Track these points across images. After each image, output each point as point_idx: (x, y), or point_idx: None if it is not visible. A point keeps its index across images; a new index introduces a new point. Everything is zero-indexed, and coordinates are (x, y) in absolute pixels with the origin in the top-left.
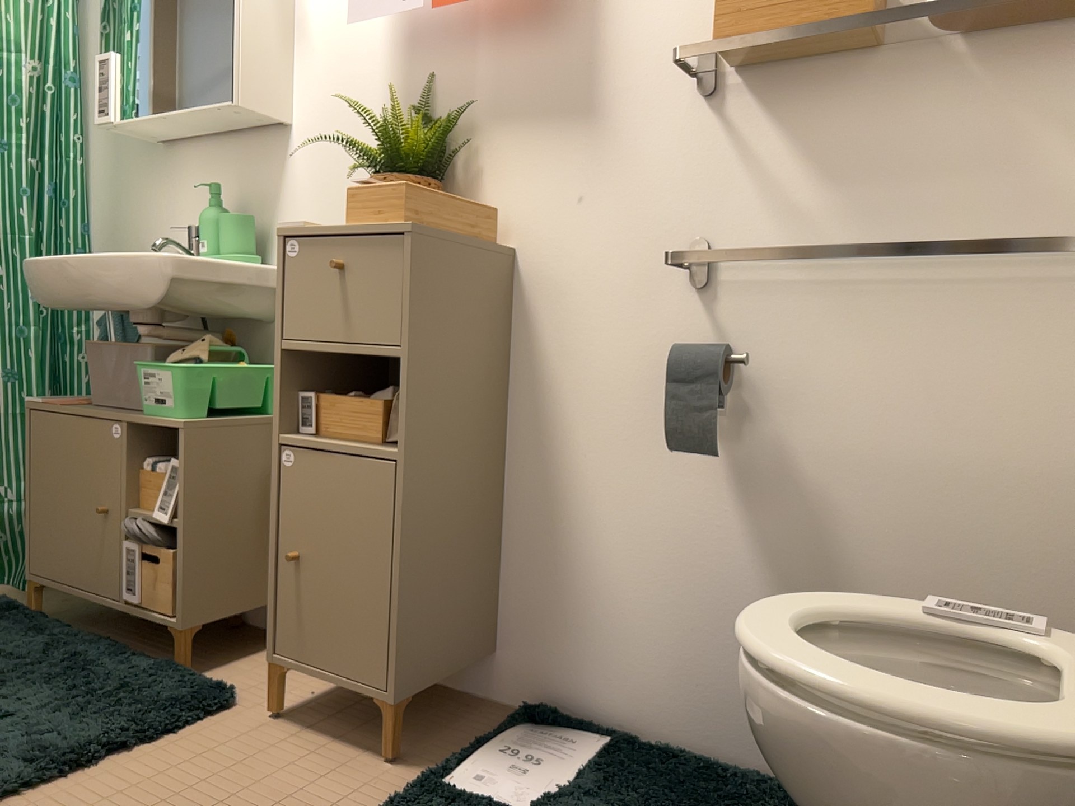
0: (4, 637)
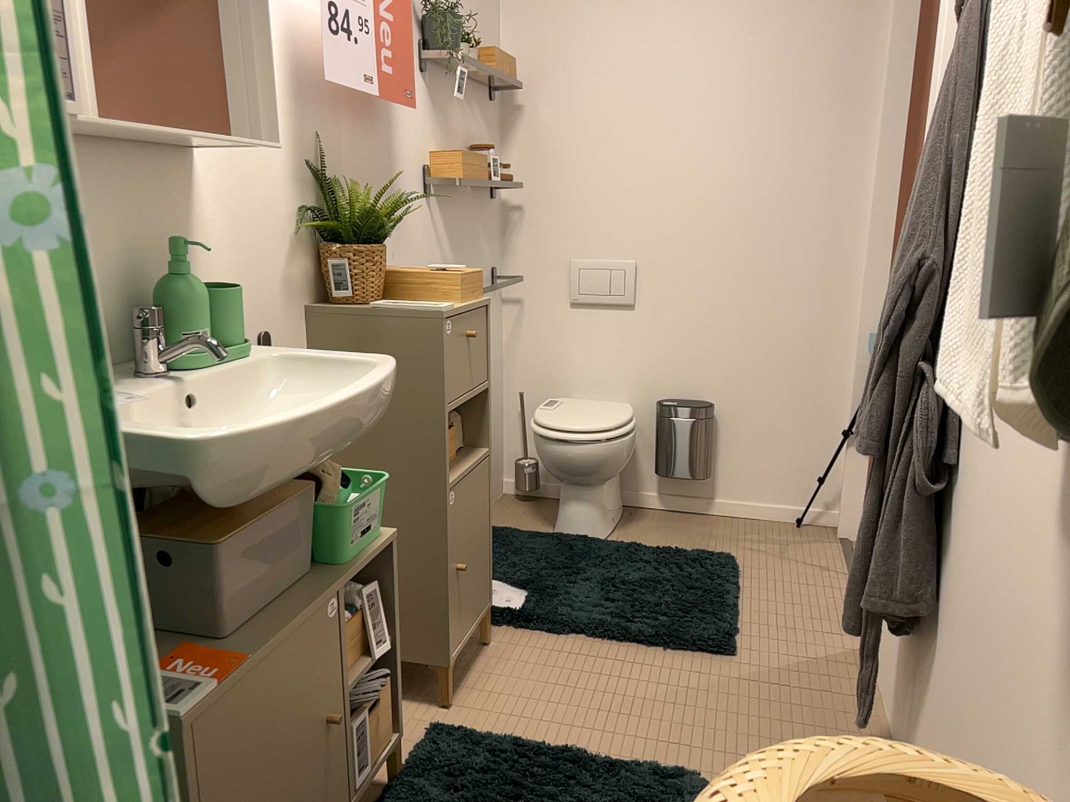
0: None
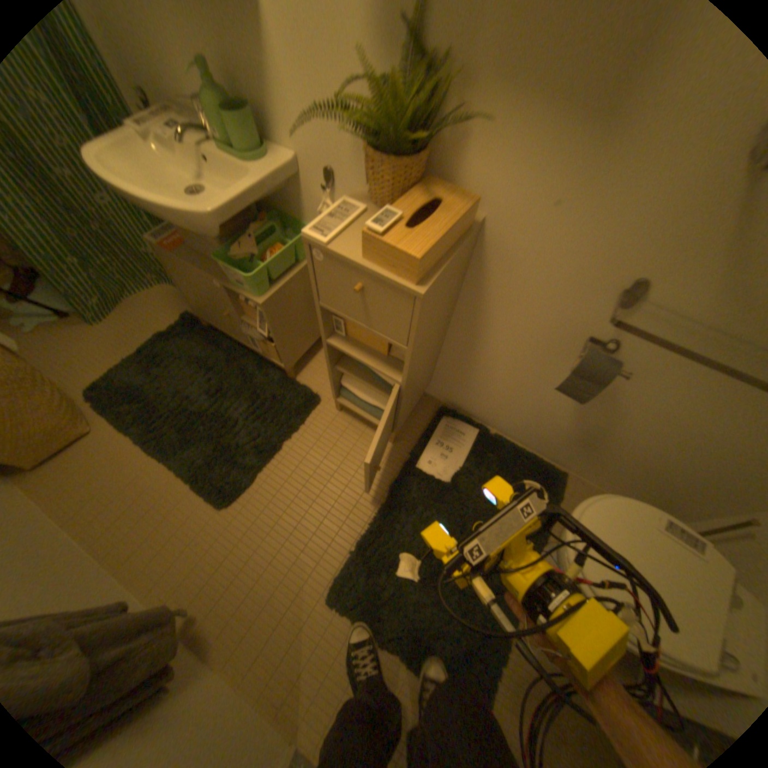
0: (202, 359)
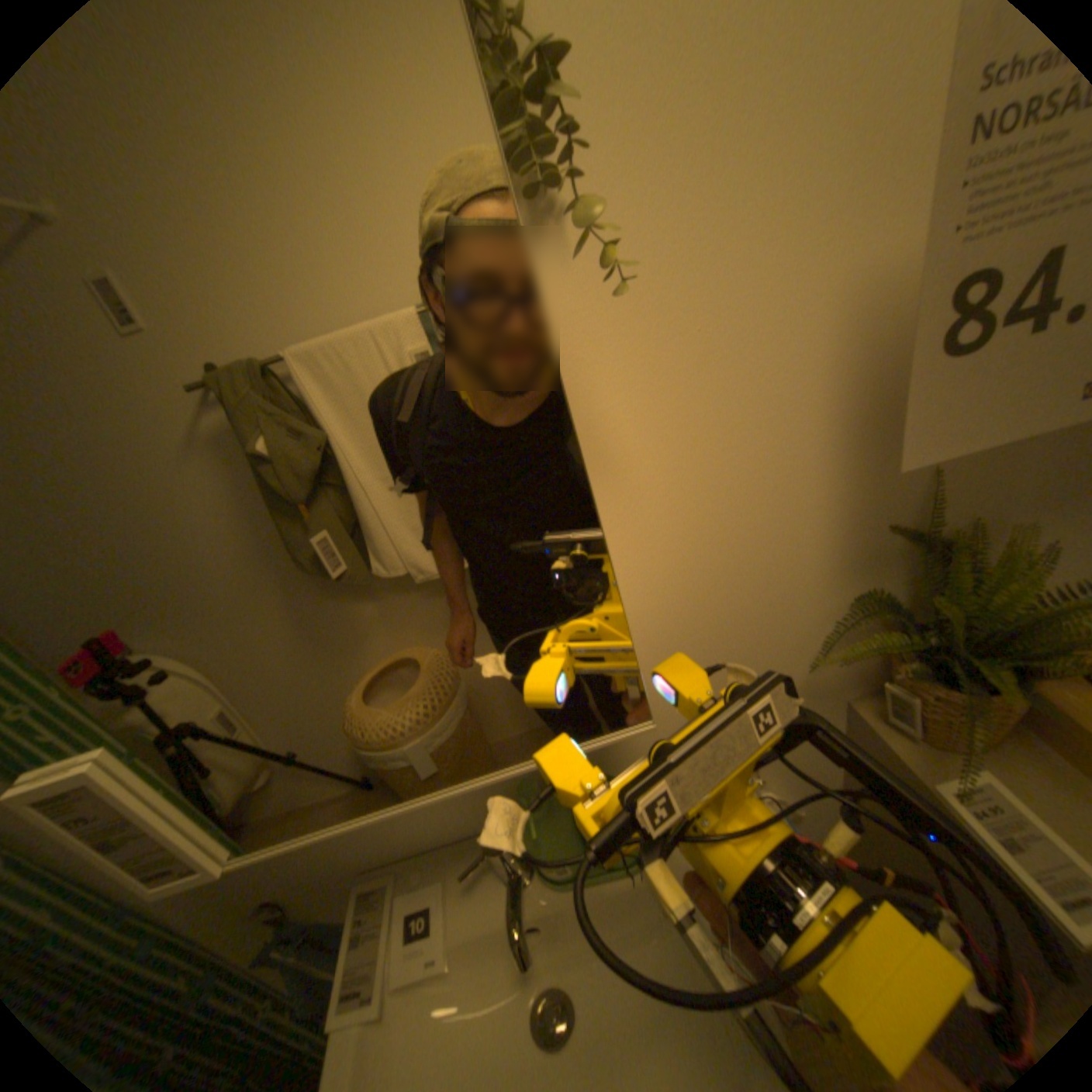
0: None
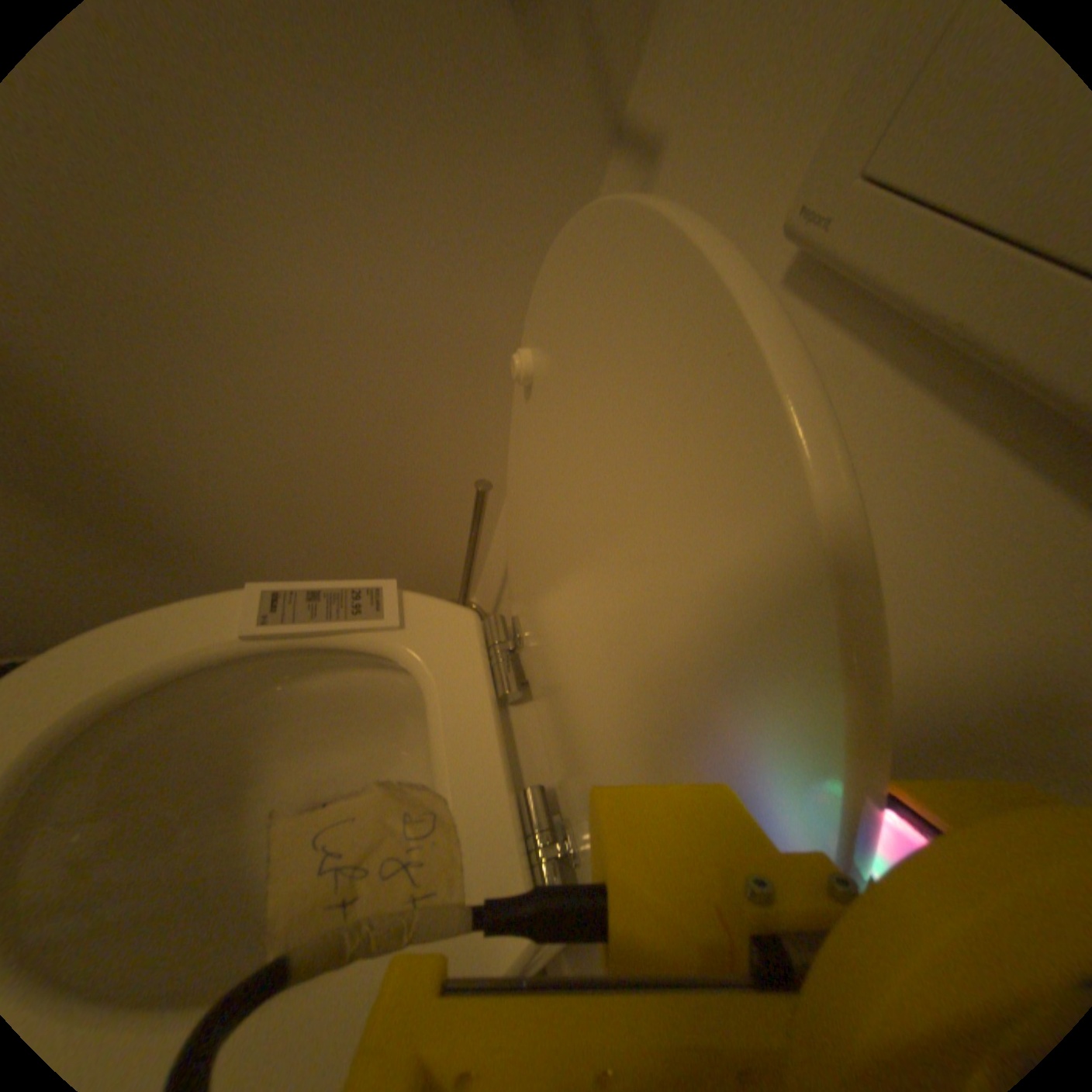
0: None
